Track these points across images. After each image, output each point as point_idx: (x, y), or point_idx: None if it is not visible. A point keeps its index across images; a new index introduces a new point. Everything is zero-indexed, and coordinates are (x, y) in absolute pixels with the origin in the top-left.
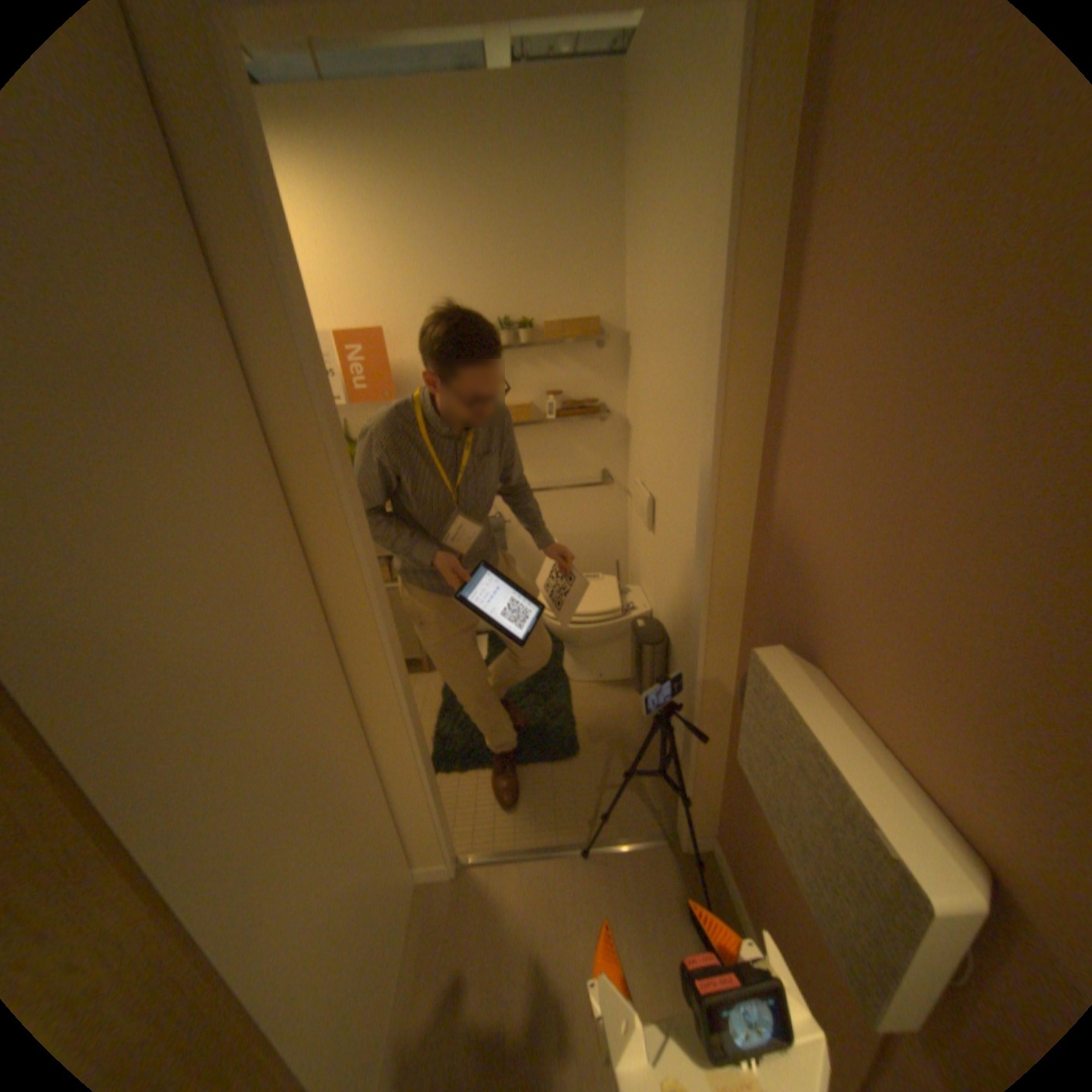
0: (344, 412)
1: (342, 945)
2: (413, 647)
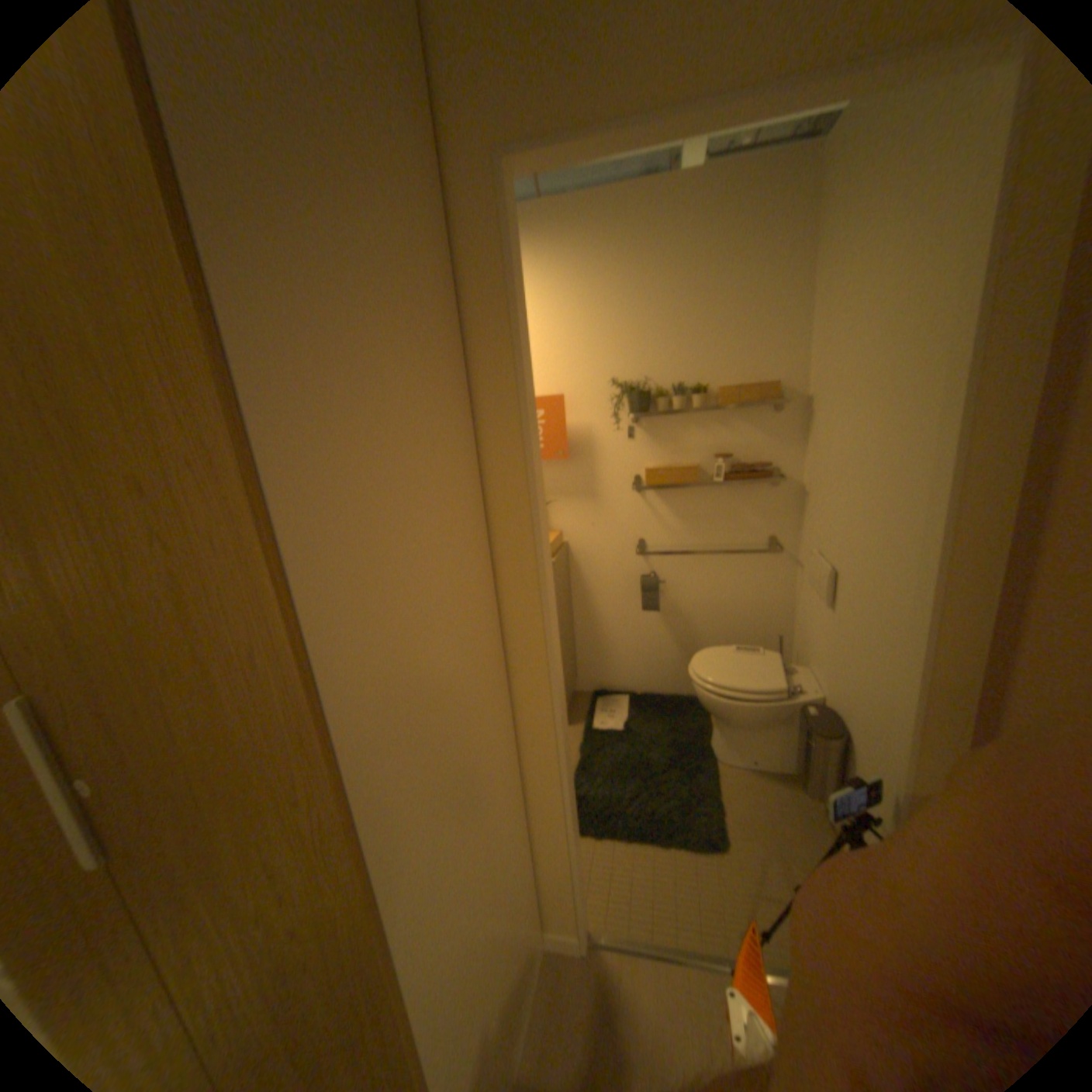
0: None
1: (488, 999)
2: None
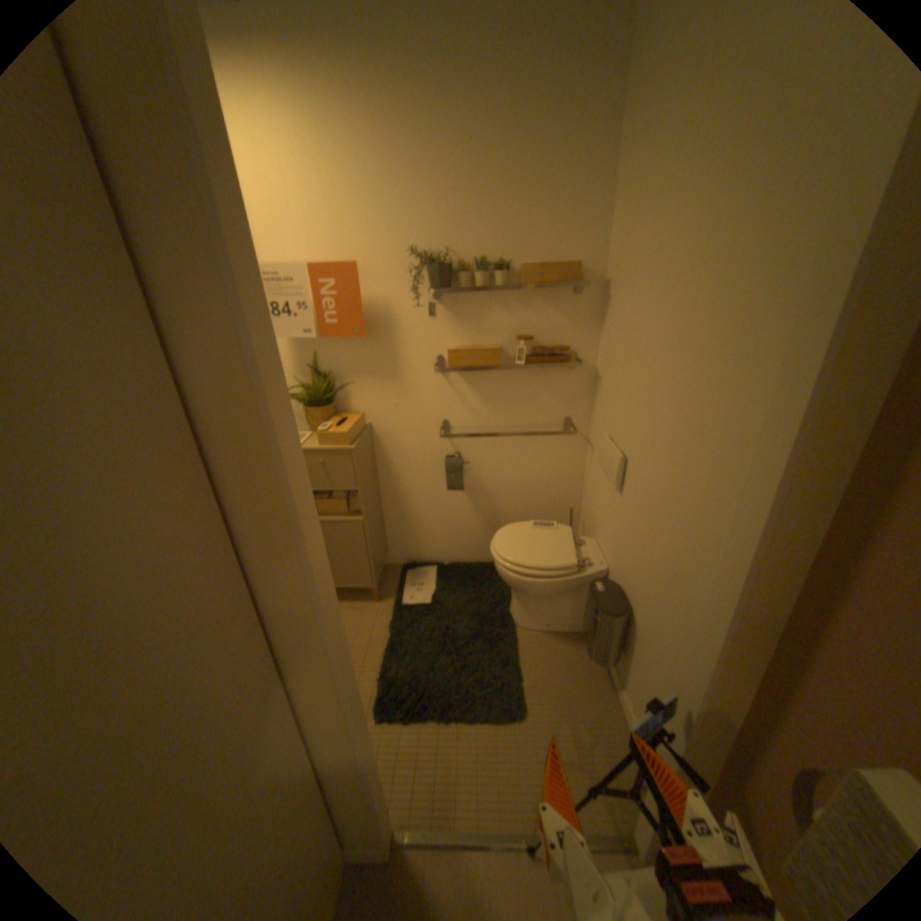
0: (313, 344)
1: None
2: (365, 577)
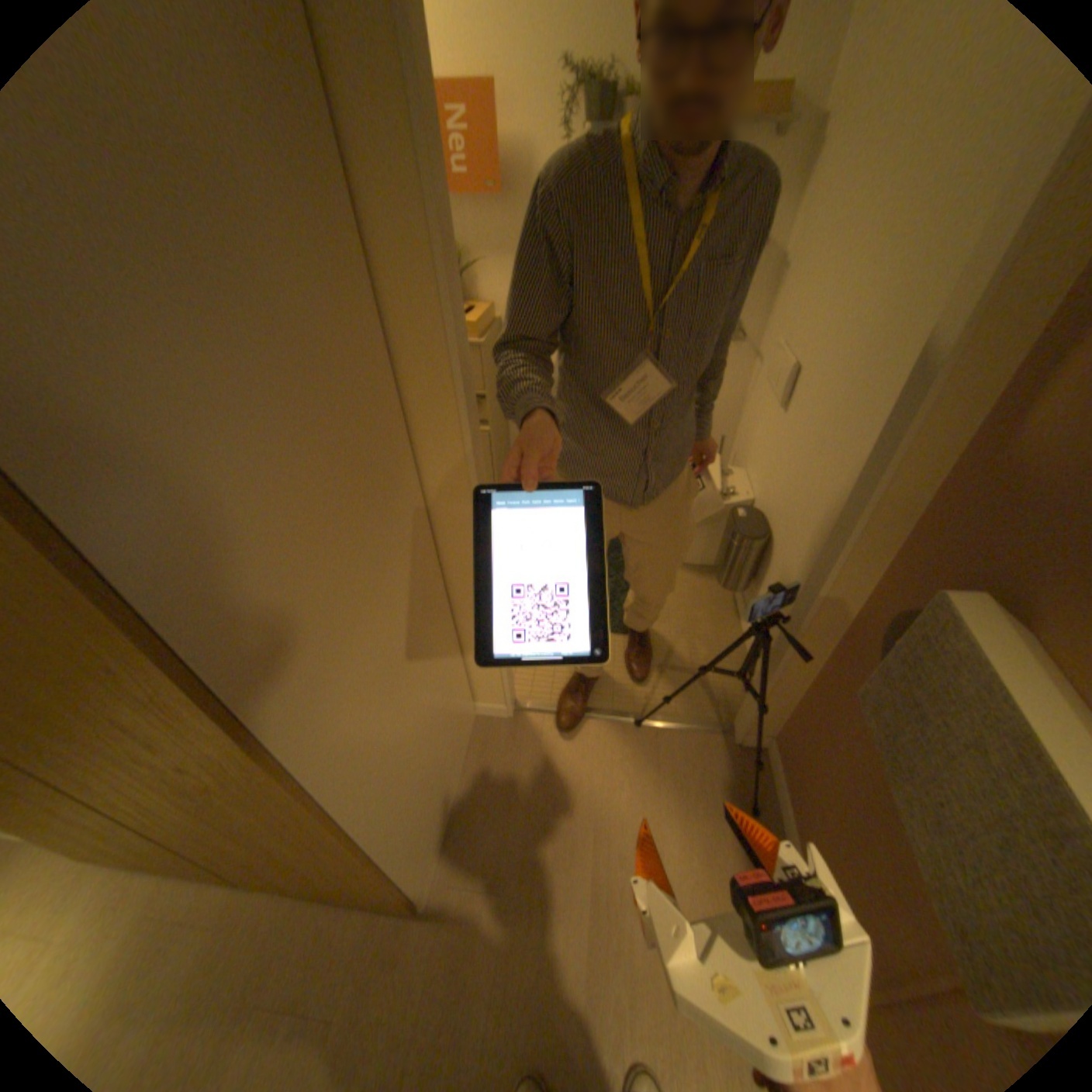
0: None
1: (416, 766)
2: None
